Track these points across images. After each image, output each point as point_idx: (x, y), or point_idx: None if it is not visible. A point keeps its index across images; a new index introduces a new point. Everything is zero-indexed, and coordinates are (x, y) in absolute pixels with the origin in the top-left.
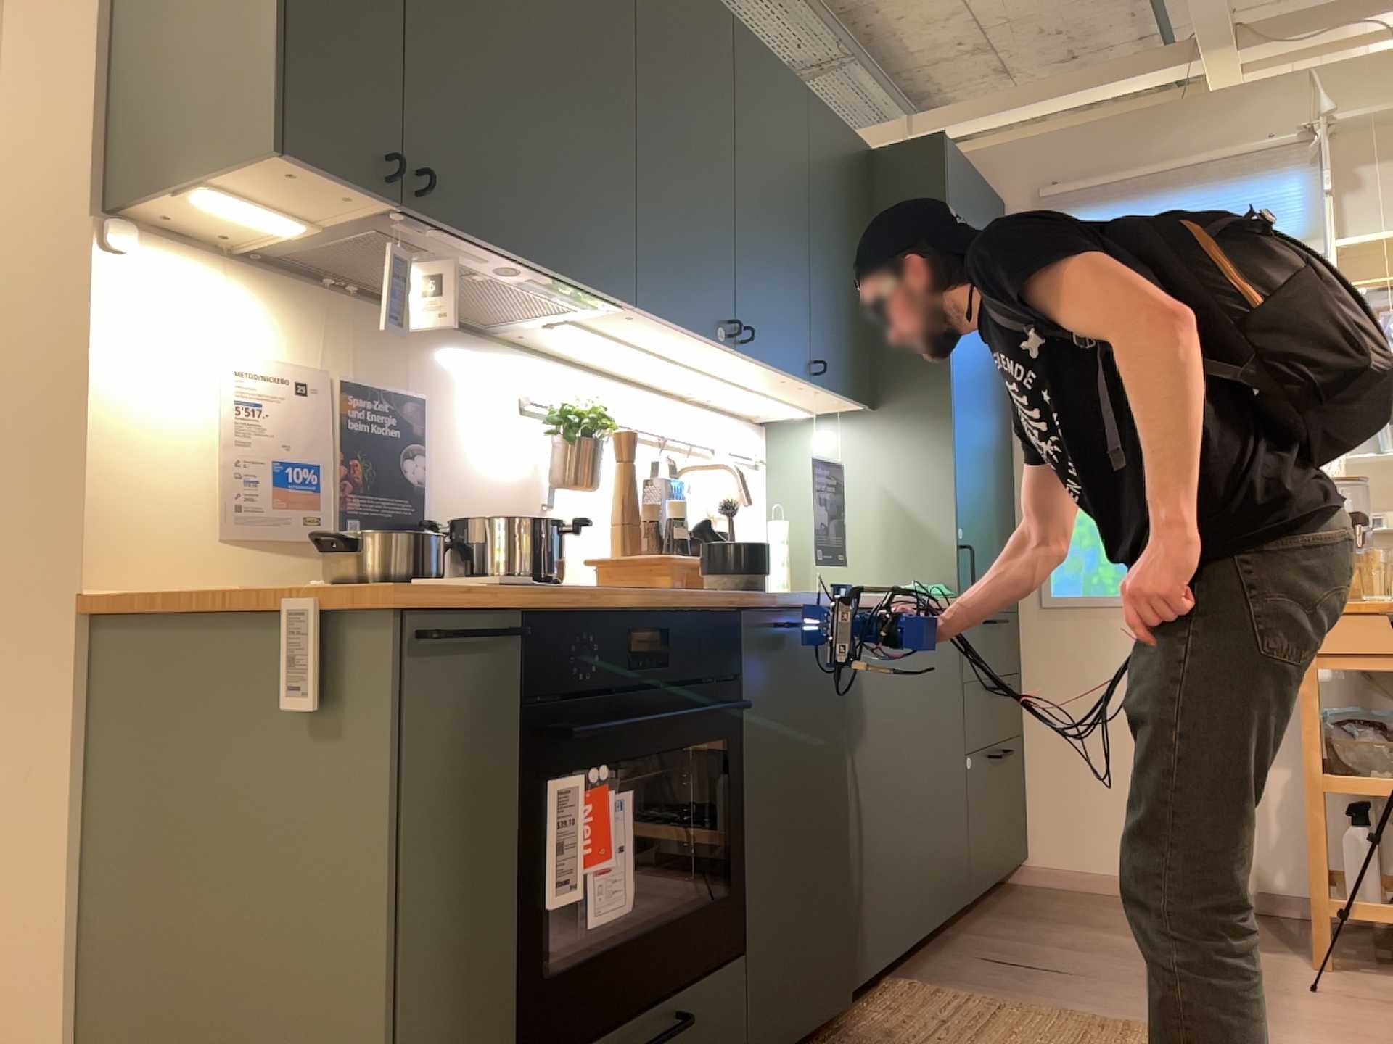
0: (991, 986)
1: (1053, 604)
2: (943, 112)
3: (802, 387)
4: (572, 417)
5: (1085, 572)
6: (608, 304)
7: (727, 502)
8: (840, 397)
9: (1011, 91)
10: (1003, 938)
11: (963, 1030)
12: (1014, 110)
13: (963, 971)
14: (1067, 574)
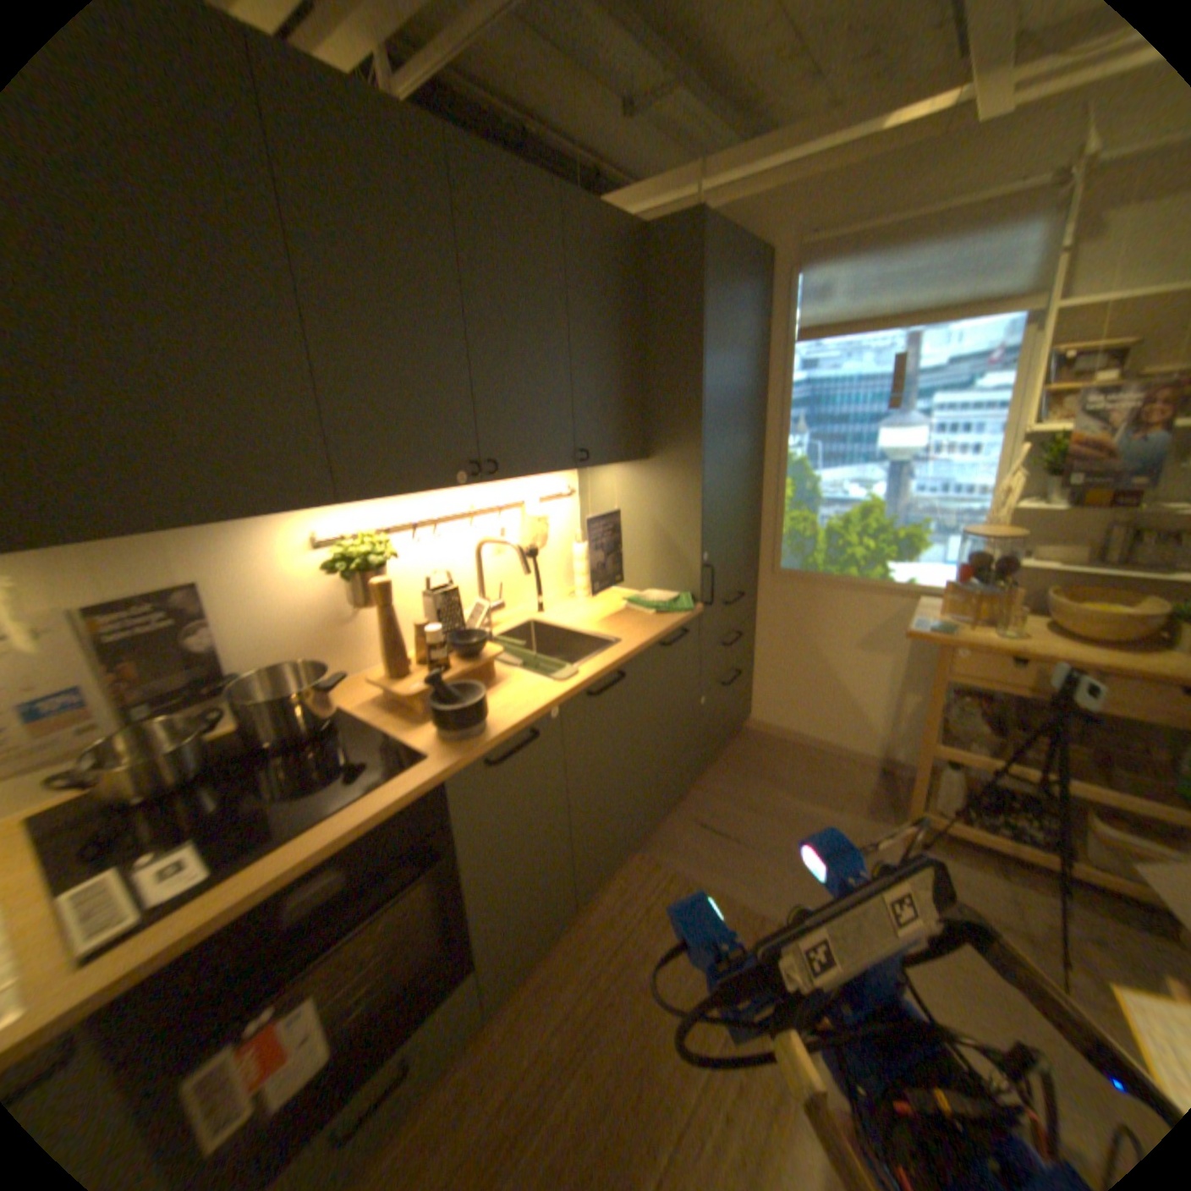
0: (690, 859)
1: (779, 574)
2: (731, 152)
3: (573, 468)
4: (340, 567)
5: (803, 556)
6: (315, 503)
7: (530, 547)
8: (611, 464)
9: (791, 127)
10: (714, 798)
11: (656, 922)
12: (790, 148)
13: (679, 839)
14: (791, 555)
